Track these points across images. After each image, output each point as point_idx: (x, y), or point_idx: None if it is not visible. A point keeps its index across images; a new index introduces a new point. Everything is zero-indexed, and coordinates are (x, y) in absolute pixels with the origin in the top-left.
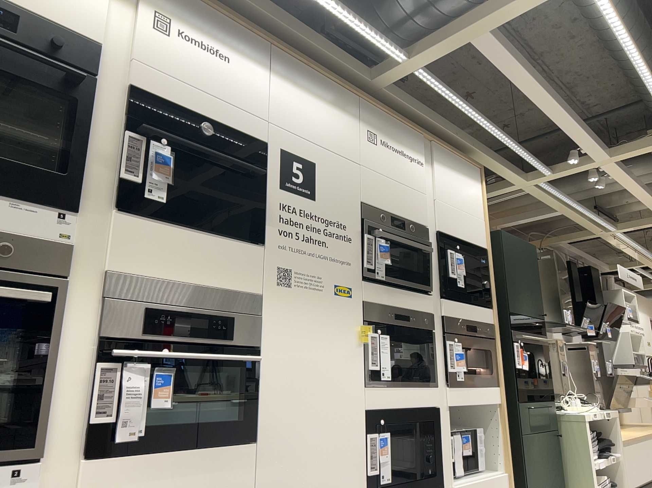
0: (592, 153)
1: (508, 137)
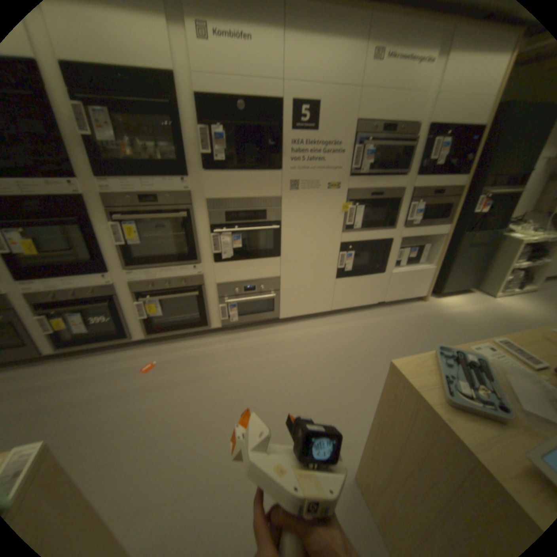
0: None
1: None
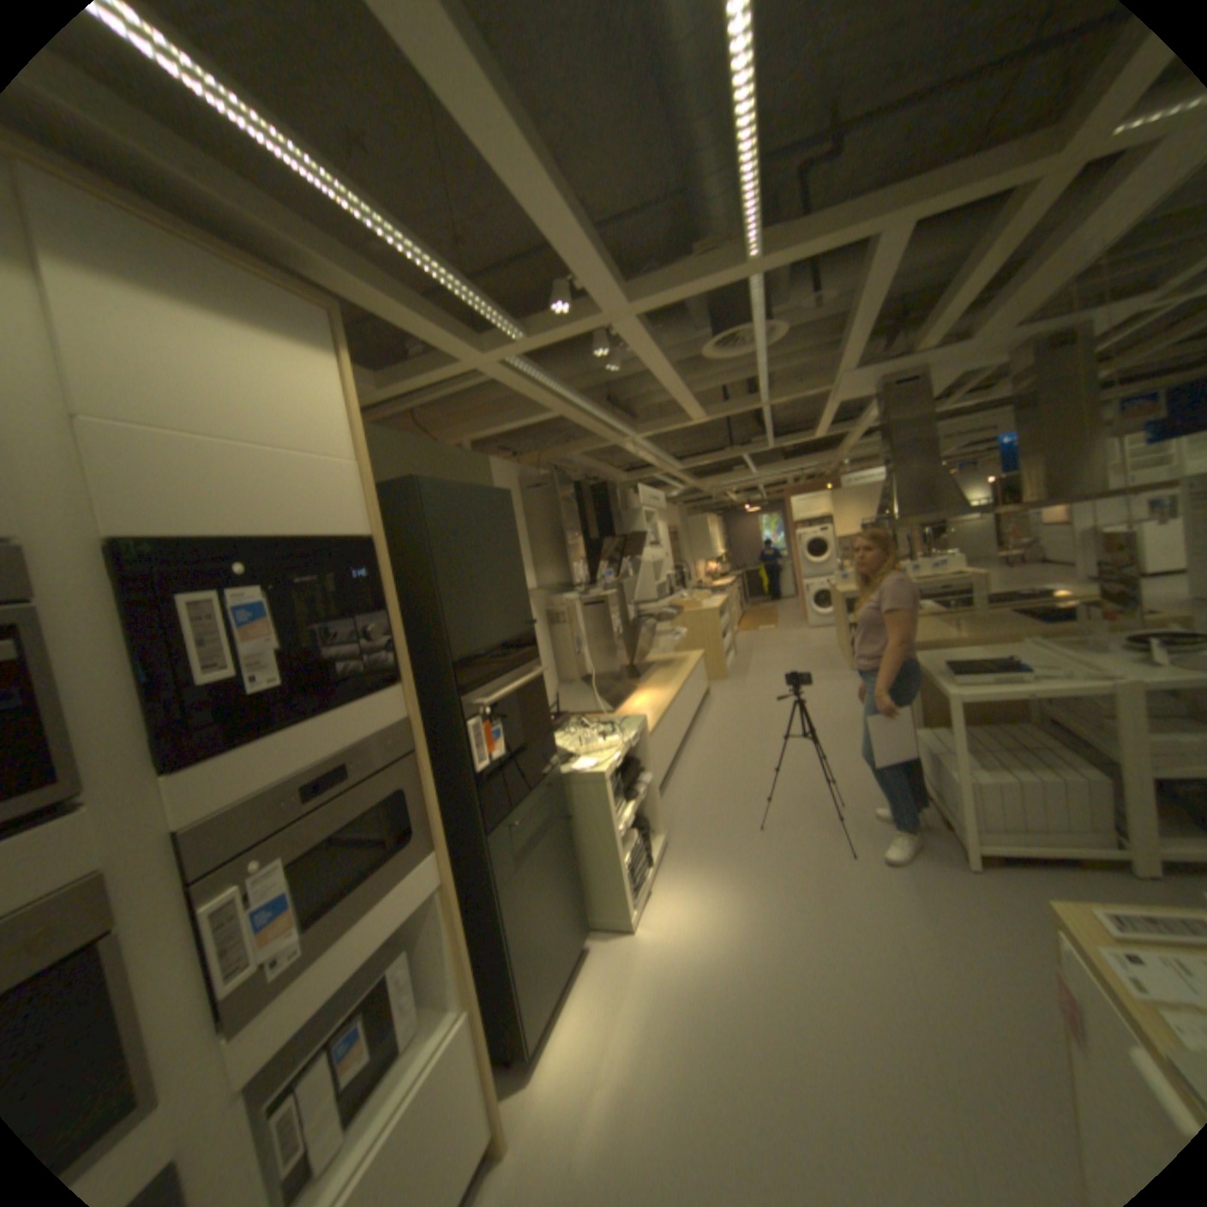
0: (599, 292)
1: (383, 215)
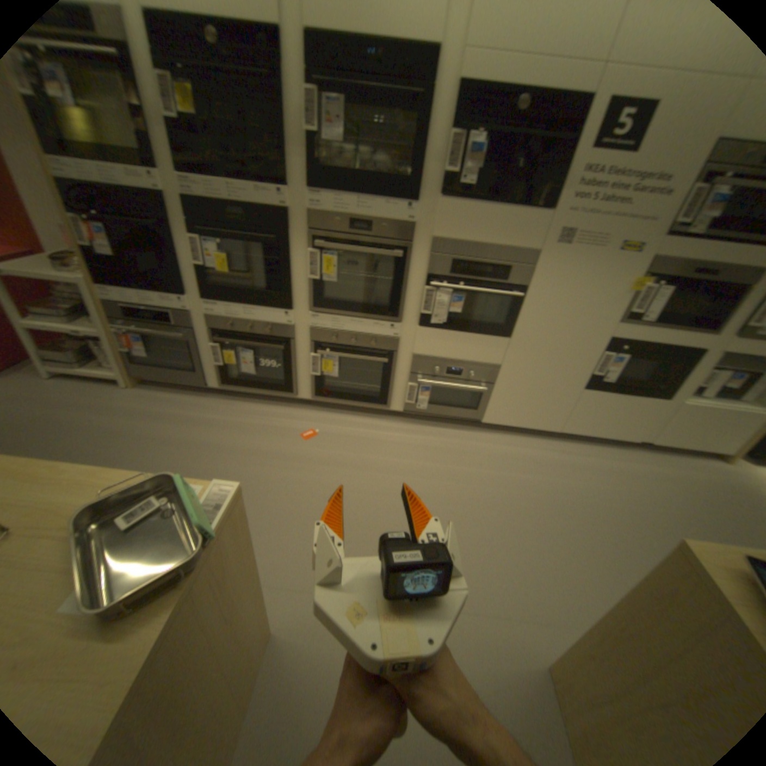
0: None
1: None
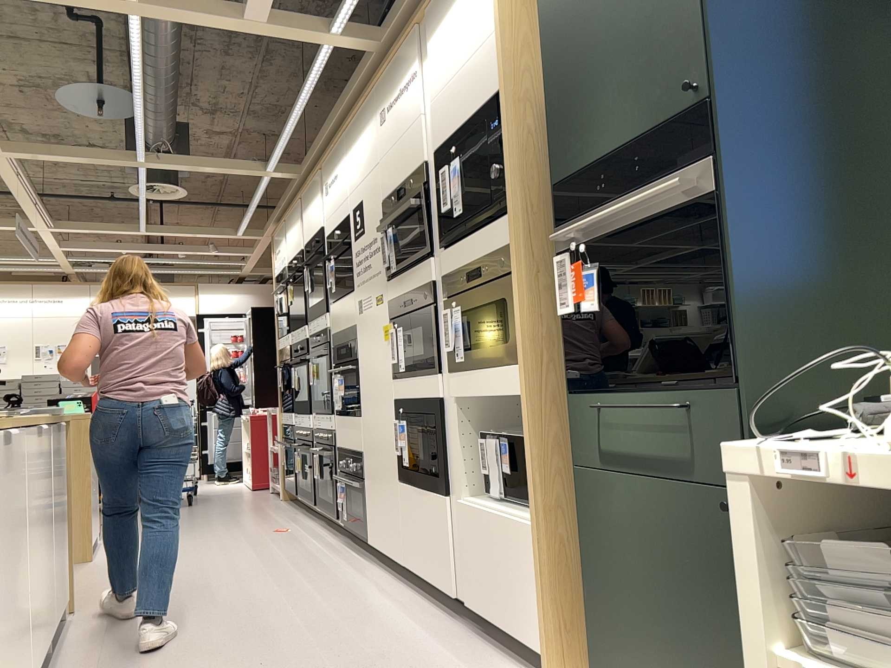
0: None
1: None
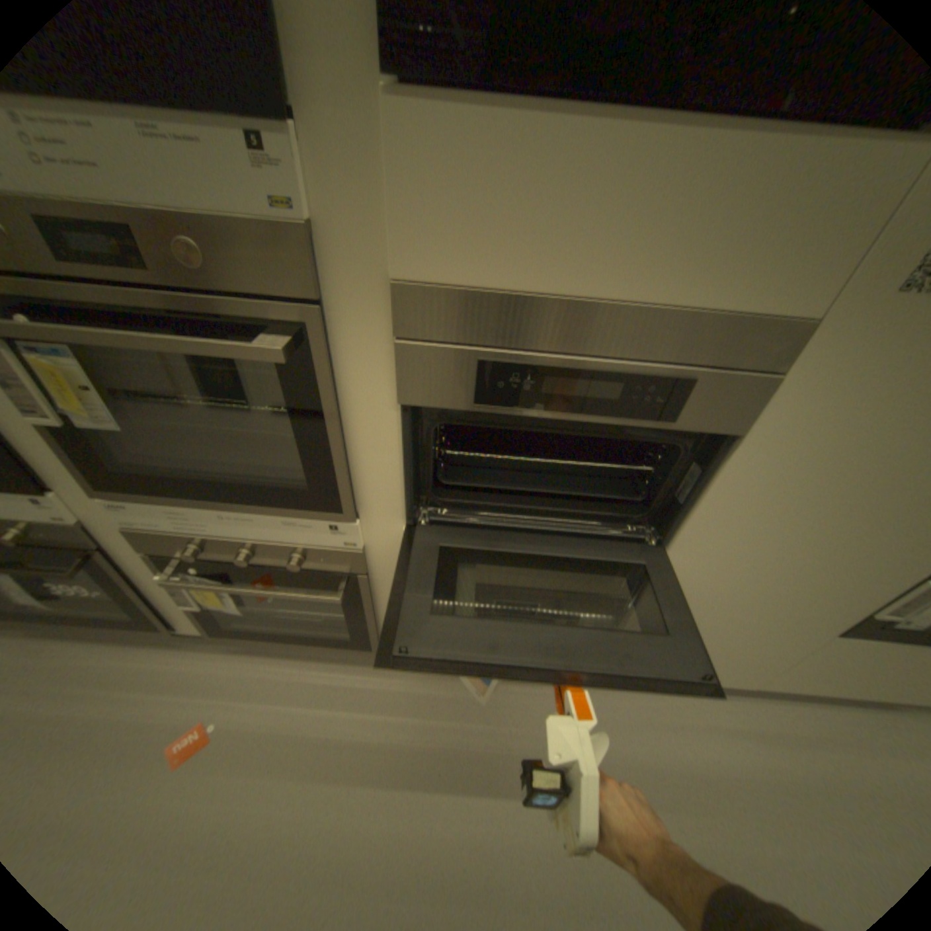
0: None
1: None
